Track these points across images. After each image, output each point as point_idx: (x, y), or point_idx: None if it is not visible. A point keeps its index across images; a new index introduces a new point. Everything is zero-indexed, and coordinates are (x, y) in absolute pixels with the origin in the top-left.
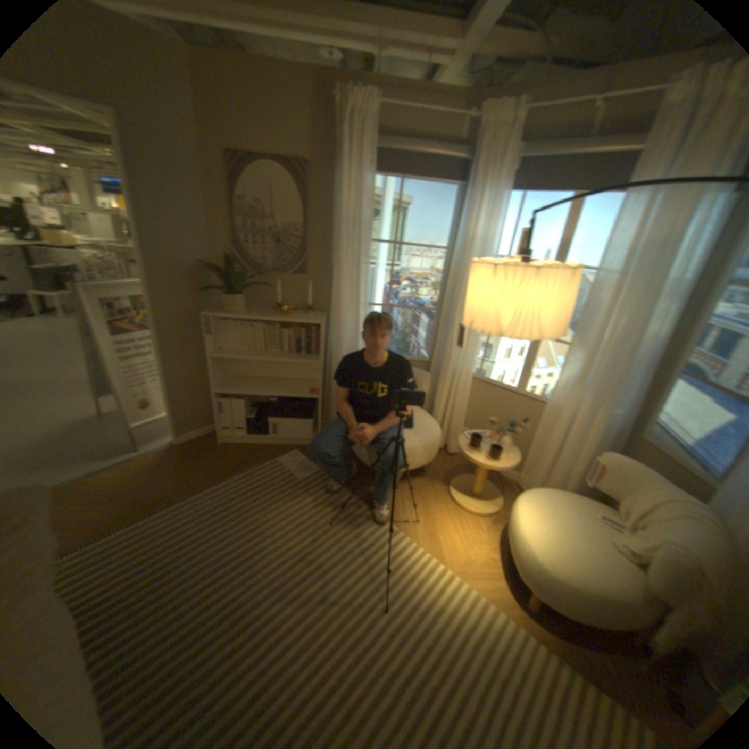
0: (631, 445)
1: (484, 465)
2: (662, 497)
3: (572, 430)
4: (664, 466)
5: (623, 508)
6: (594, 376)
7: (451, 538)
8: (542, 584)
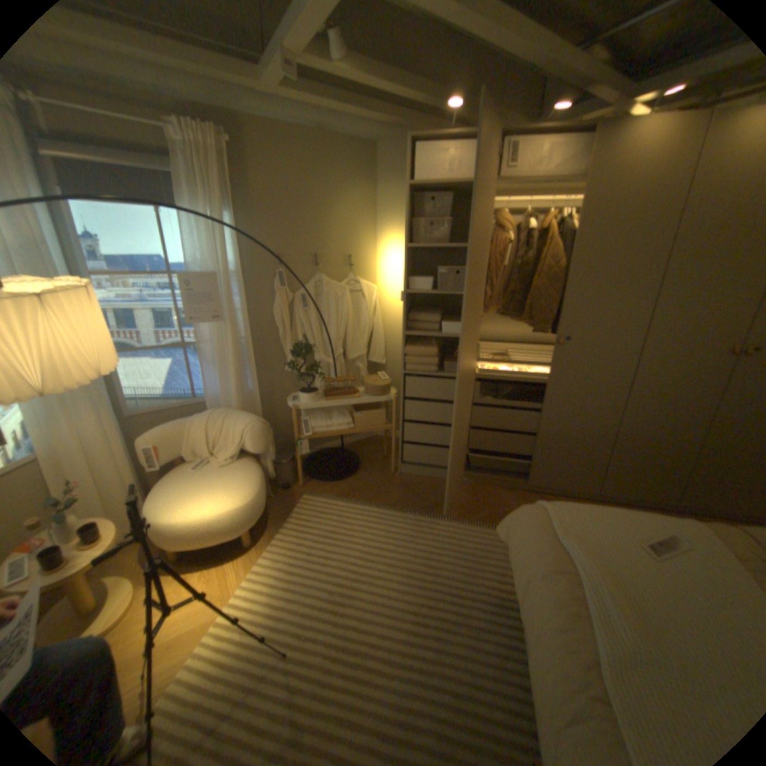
0: (119, 431)
1: (106, 550)
2: (199, 425)
3: (83, 459)
4: (156, 421)
5: (179, 460)
6: (68, 394)
7: (169, 625)
8: (250, 514)
